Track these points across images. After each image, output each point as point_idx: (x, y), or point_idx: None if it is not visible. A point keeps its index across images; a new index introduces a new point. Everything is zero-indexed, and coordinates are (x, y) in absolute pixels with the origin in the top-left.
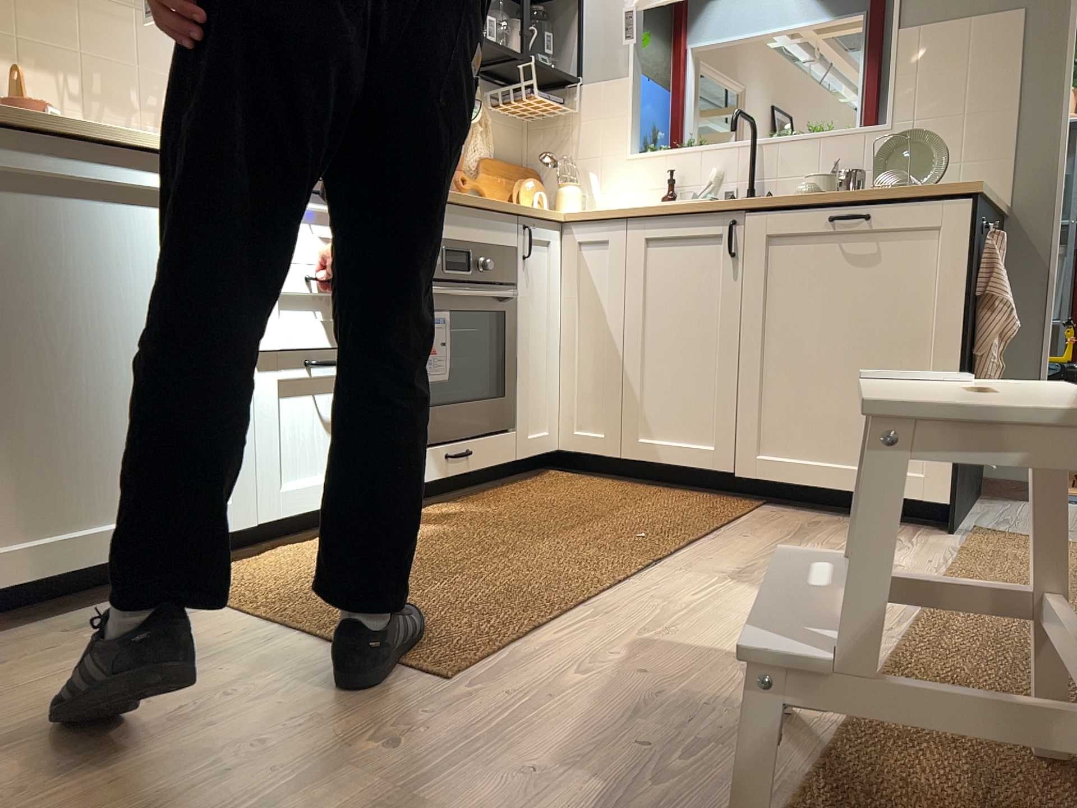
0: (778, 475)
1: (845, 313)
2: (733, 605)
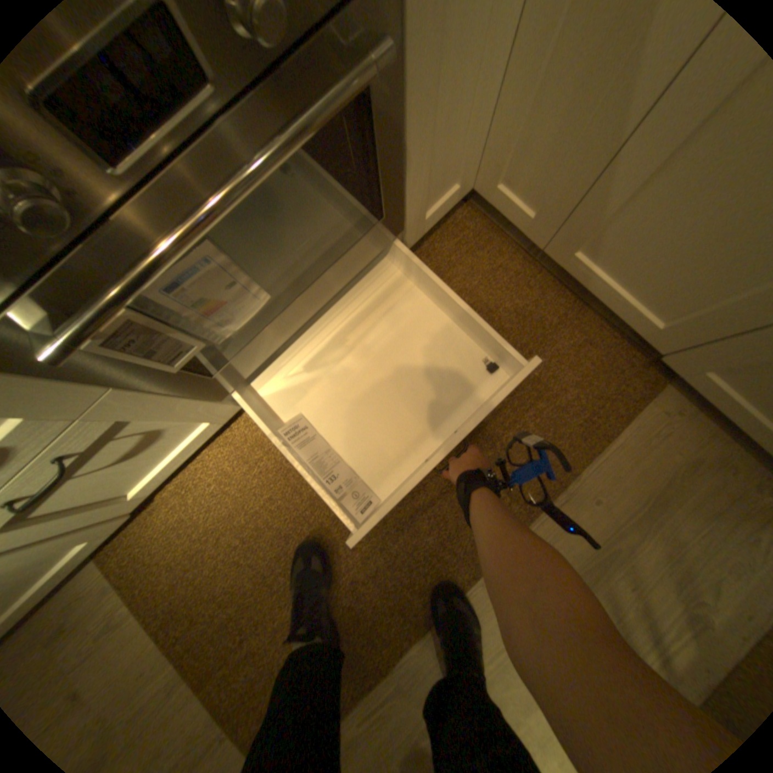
0: (713, 395)
1: None
2: (511, 694)
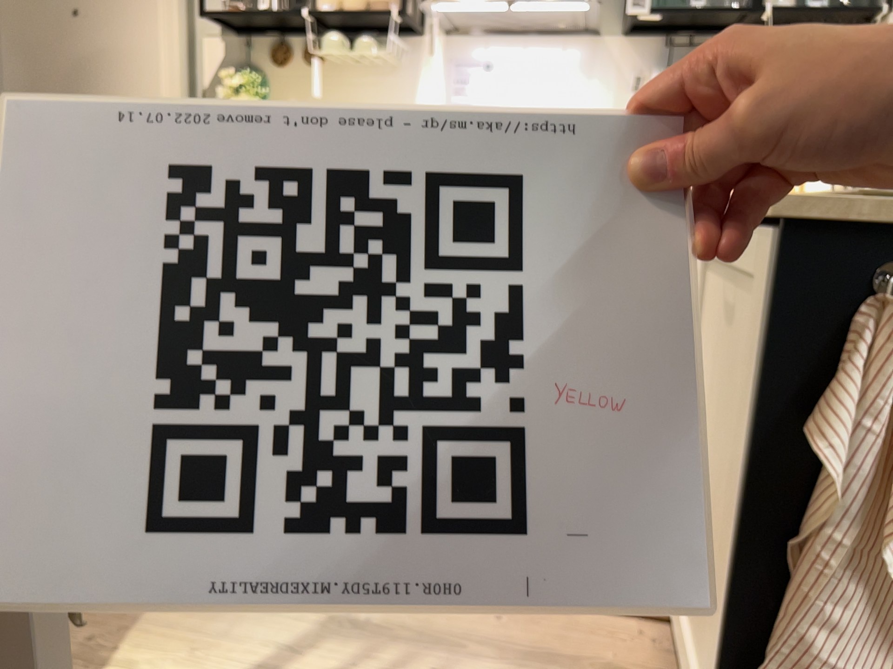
0: None
1: (724, 404)
2: (256, 633)
